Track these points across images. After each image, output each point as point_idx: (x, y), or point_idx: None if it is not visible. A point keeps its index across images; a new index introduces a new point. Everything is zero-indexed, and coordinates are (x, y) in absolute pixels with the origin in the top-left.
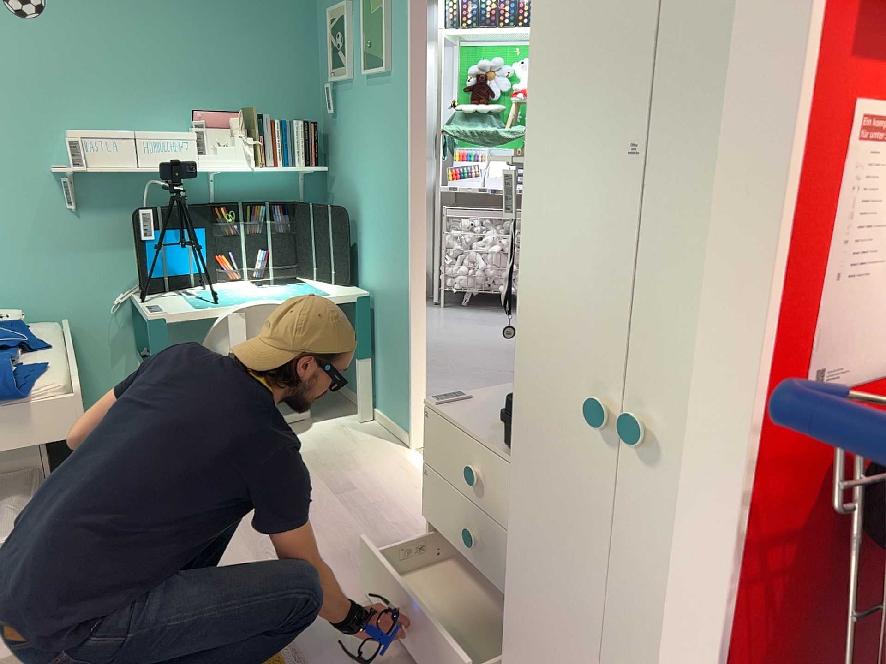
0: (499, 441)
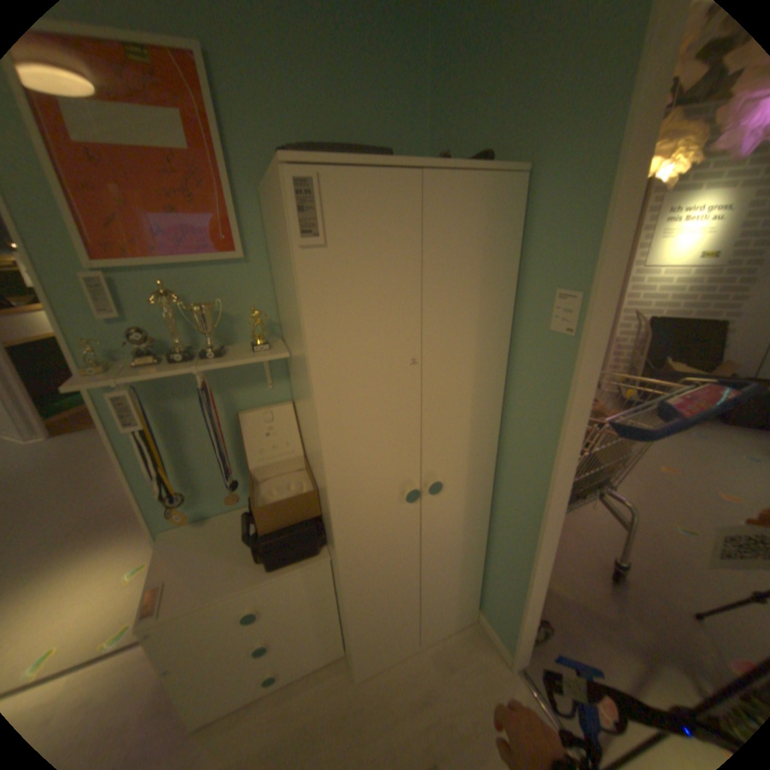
0: (260, 578)
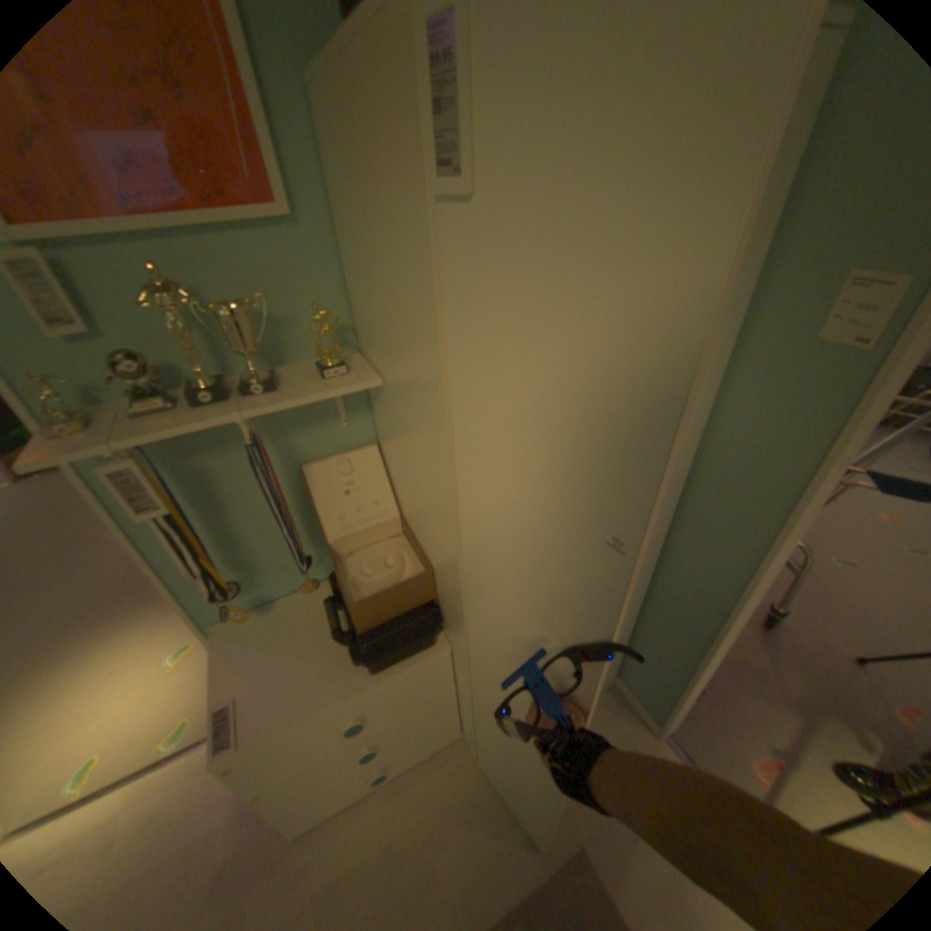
0: (363, 681)
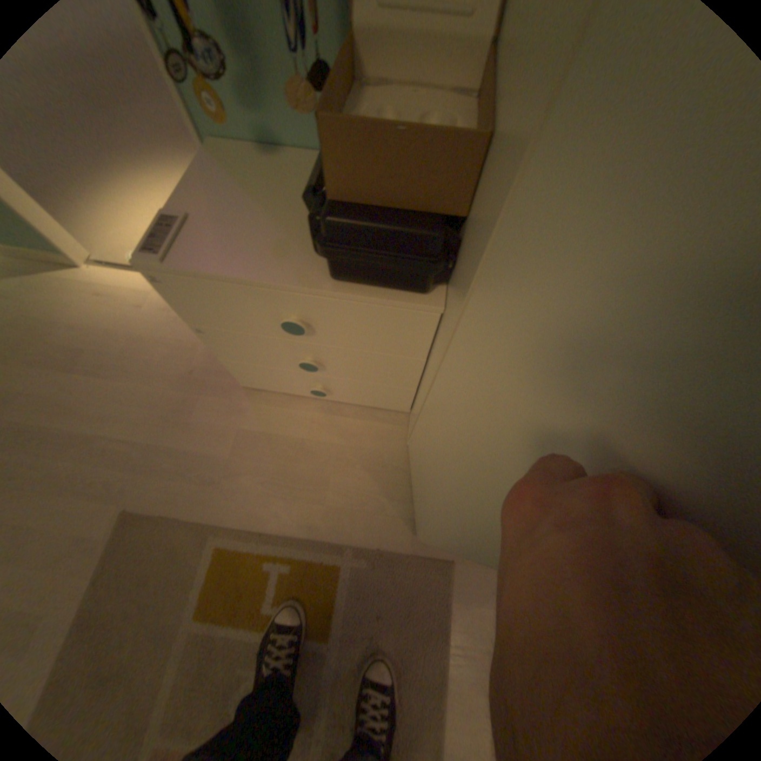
0: (322, 282)
